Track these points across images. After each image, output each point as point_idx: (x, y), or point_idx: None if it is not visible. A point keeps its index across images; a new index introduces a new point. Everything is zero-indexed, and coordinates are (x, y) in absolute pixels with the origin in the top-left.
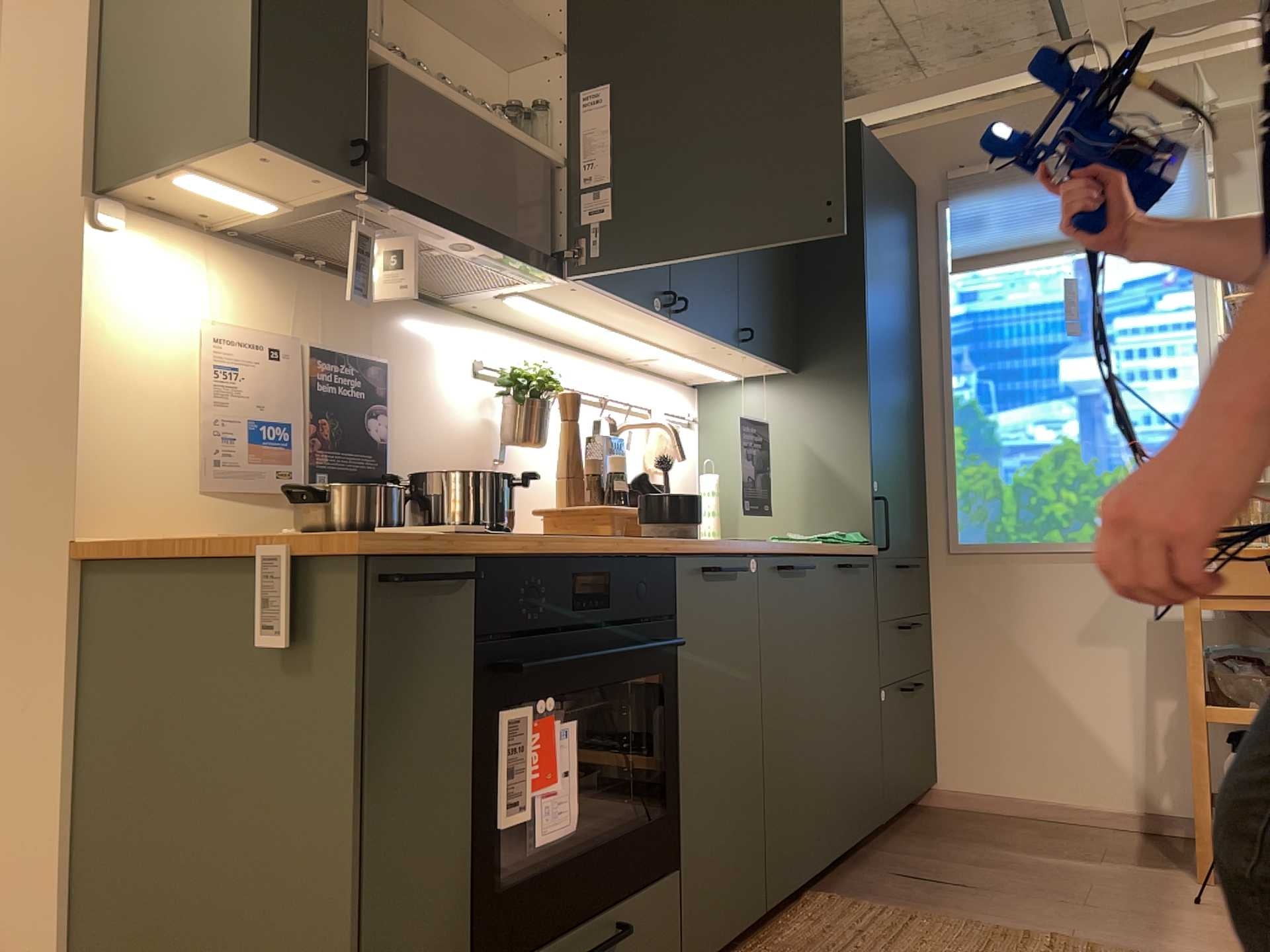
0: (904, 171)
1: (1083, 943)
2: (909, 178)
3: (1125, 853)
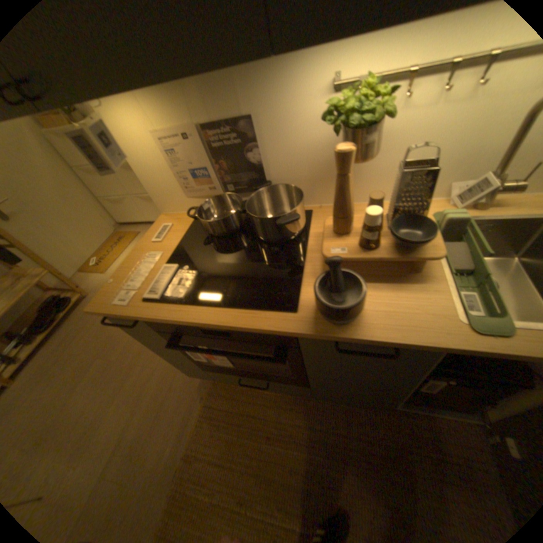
0: None
1: None
2: None
3: None
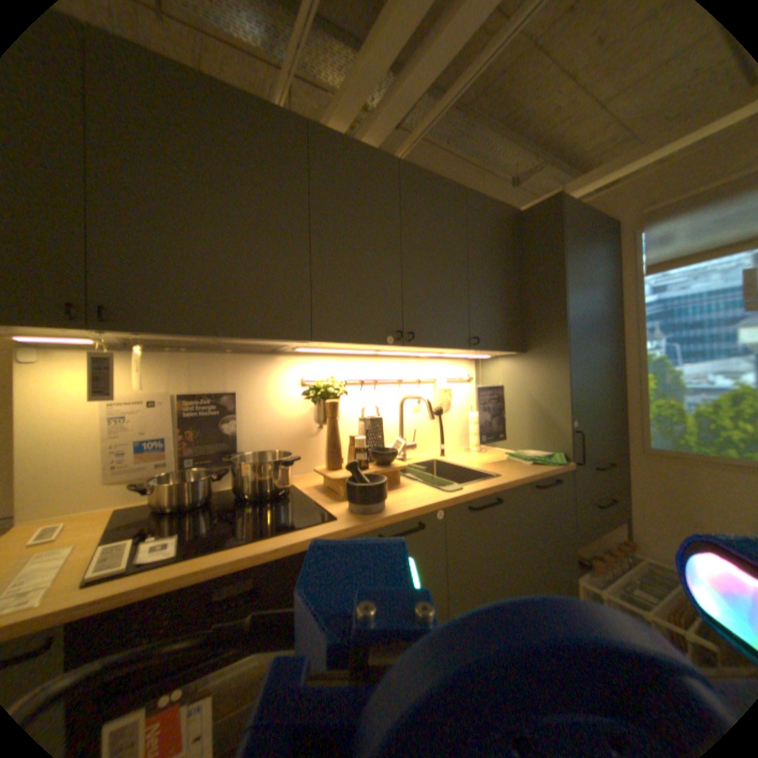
0: (611, 212)
1: None
2: (614, 216)
3: None
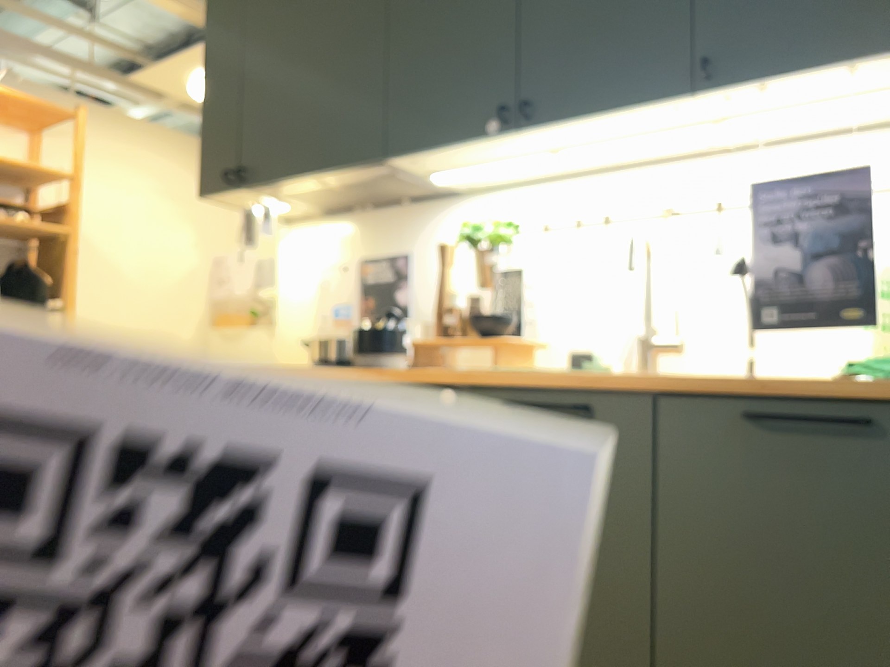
0: None
1: None
2: None
3: None
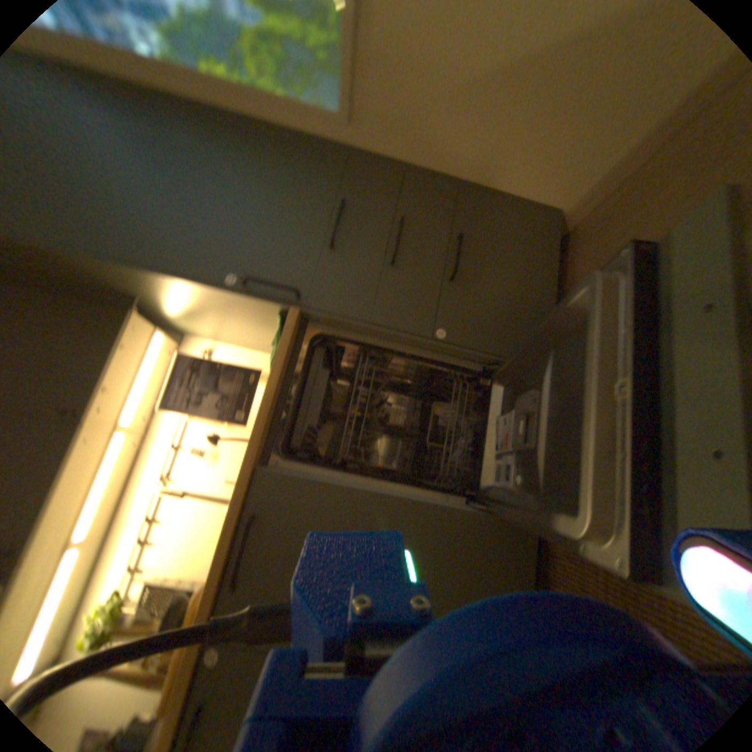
0: None
1: None
2: None
3: None
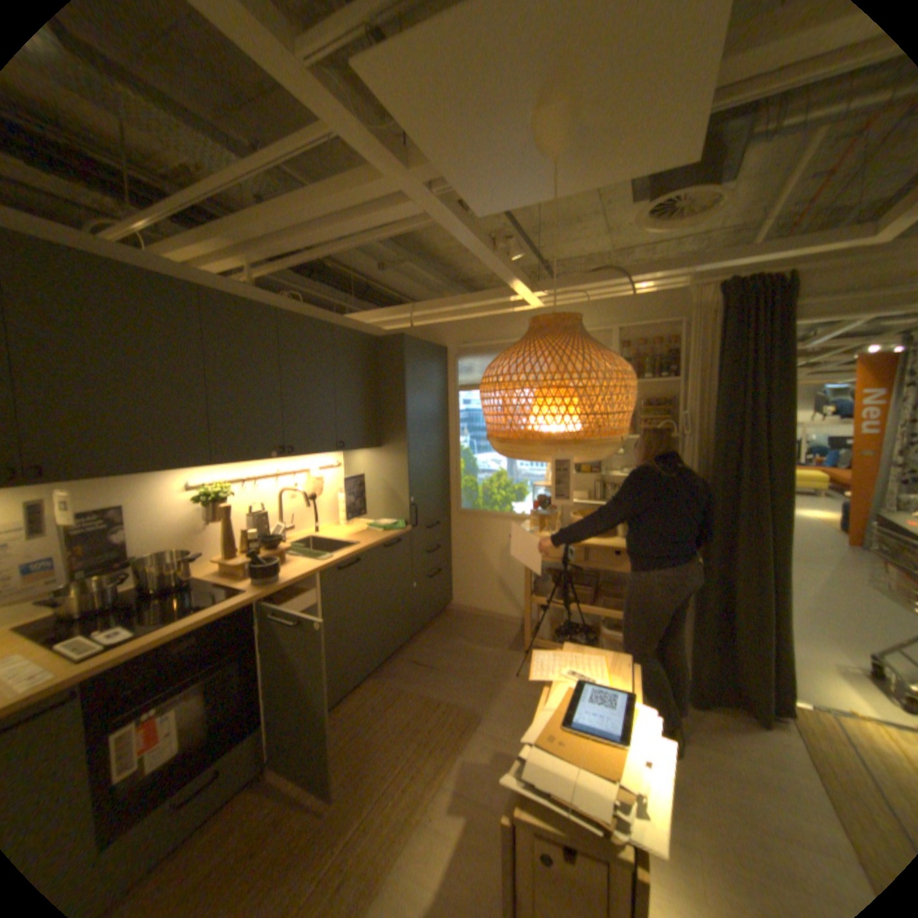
0: (442, 340)
1: (457, 710)
2: (444, 344)
3: (507, 642)
